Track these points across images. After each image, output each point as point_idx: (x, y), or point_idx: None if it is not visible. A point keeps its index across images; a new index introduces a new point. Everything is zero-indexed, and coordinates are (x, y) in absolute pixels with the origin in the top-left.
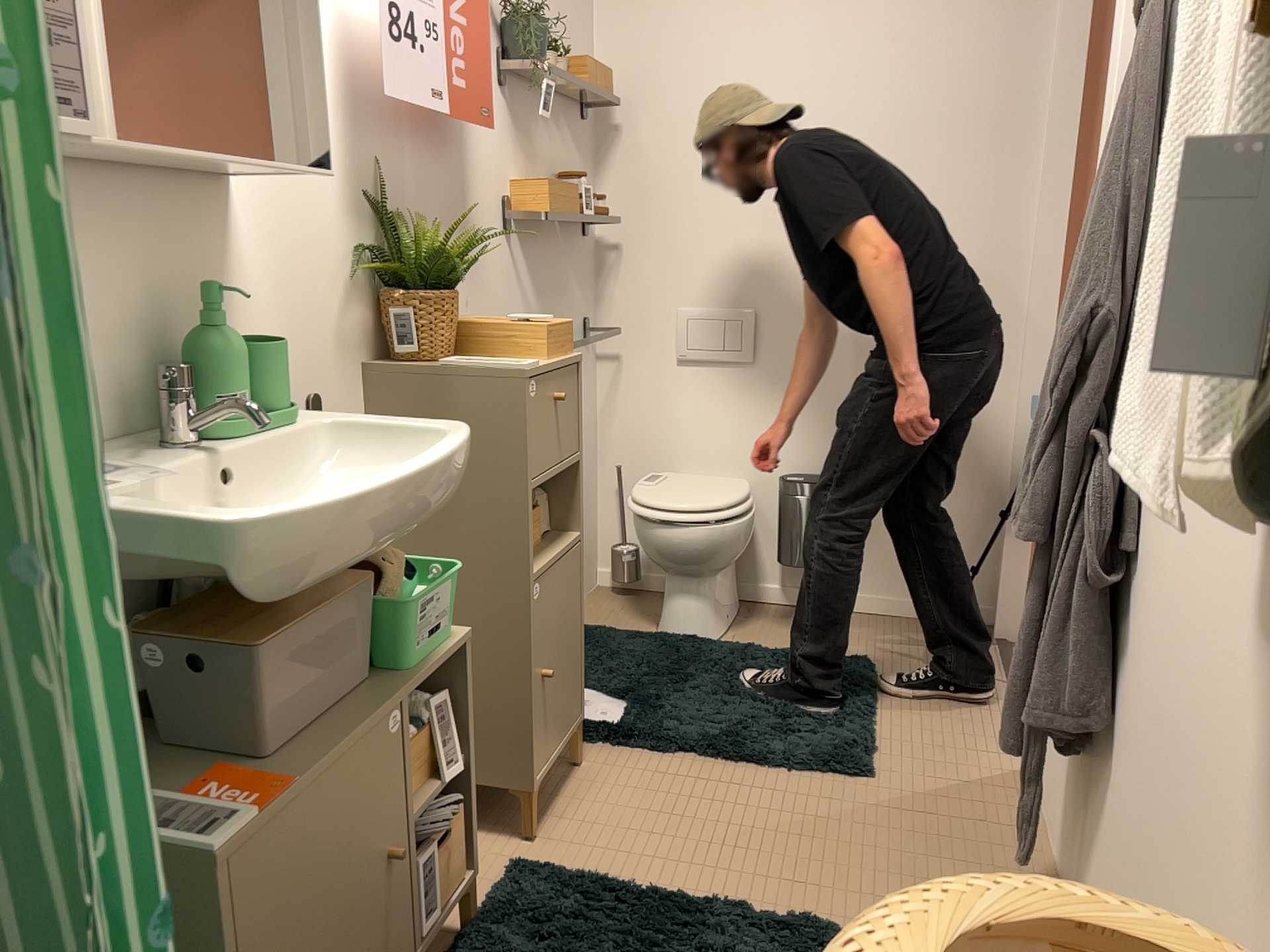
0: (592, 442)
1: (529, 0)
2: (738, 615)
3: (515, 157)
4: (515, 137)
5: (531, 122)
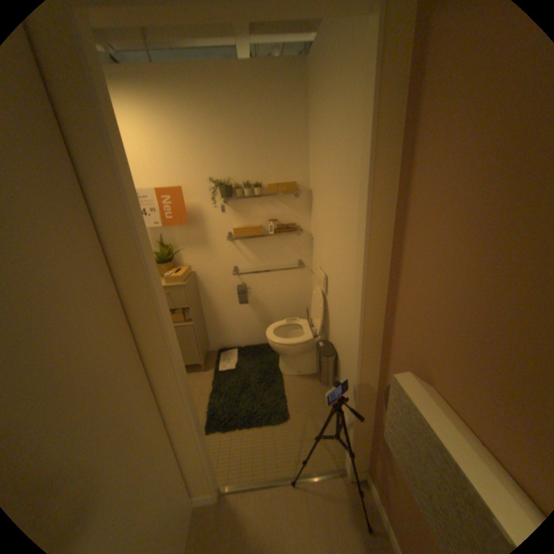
0: (304, 296)
1: (241, 167)
2: (311, 374)
3: (233, 217)
4: (232, 212)
5: (245, 204)
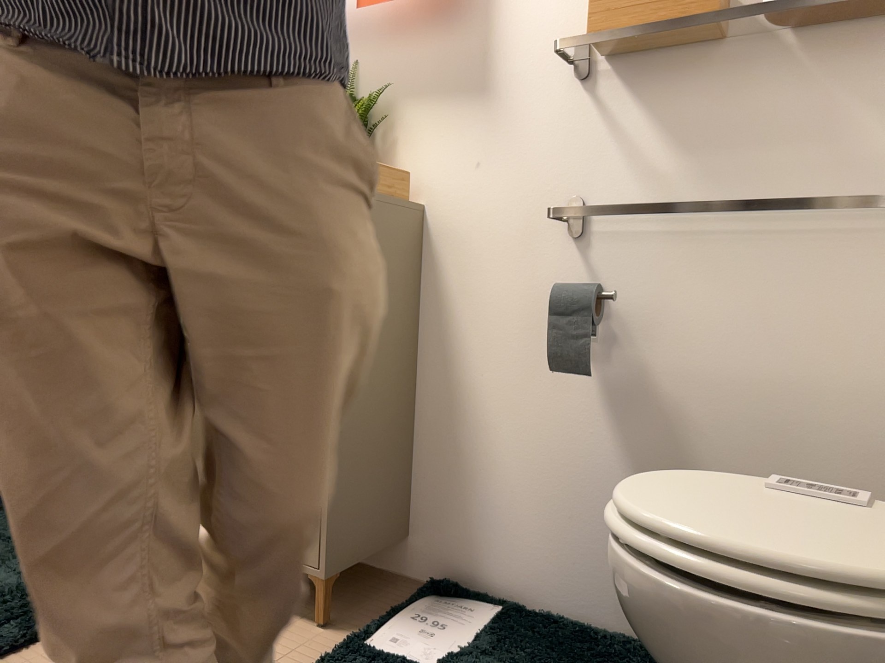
0: None
1: None
2: None
3: None
4: None
5: None
